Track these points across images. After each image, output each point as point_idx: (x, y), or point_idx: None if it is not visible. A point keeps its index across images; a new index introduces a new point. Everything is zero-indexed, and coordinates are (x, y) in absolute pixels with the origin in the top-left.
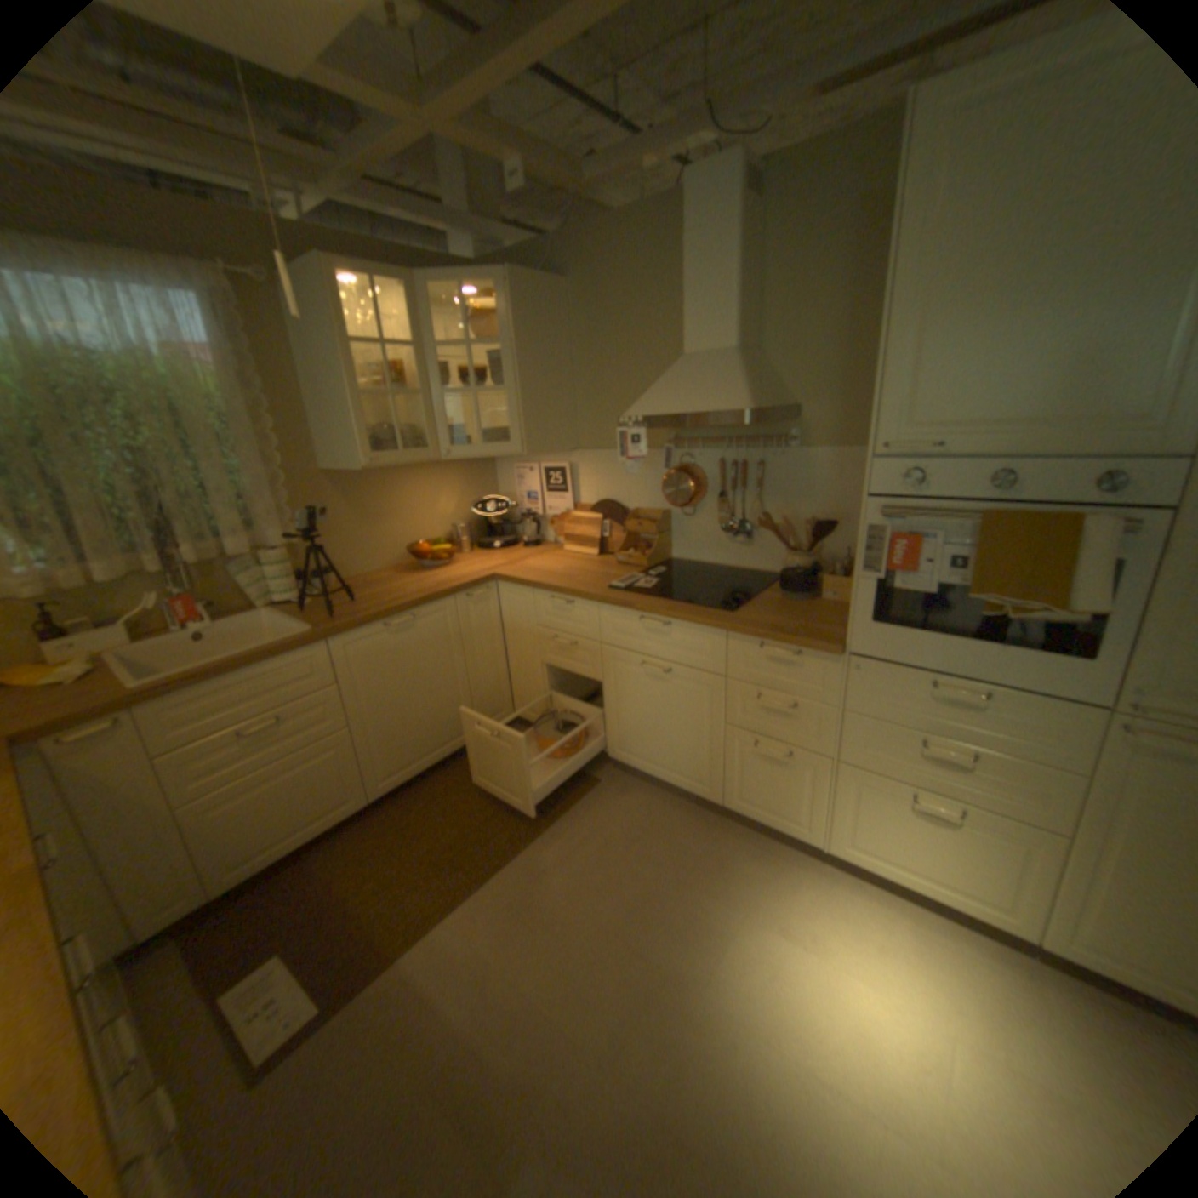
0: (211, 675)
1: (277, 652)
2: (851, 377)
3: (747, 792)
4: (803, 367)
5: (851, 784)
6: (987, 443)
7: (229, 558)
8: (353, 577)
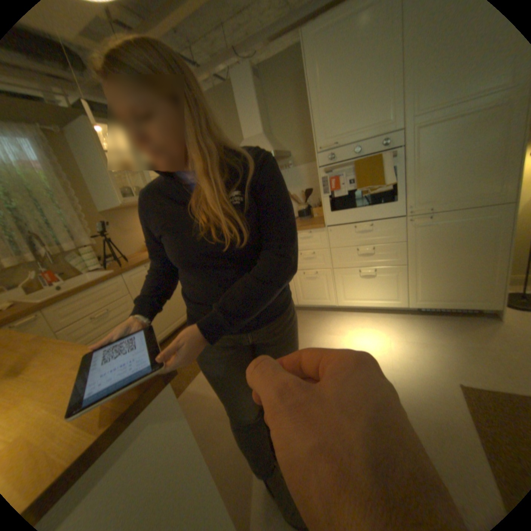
0: (74, 289)
1: (101, 278)
2: (305, 136)
3: (305, 293)
4: (288, 136)
5: (339, 274)
6: (350, 138)
7: (64, 252)
8: (122, 256)
